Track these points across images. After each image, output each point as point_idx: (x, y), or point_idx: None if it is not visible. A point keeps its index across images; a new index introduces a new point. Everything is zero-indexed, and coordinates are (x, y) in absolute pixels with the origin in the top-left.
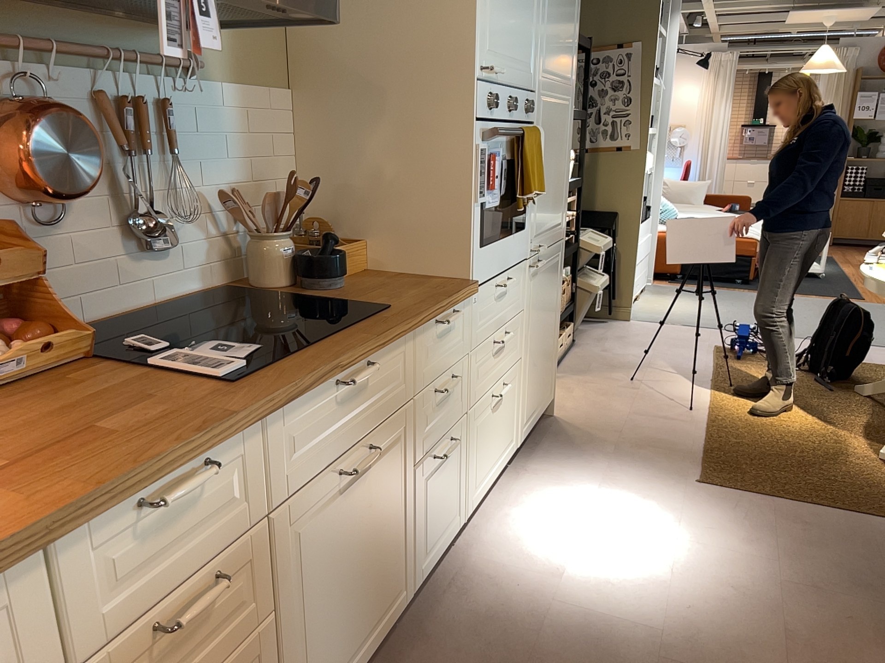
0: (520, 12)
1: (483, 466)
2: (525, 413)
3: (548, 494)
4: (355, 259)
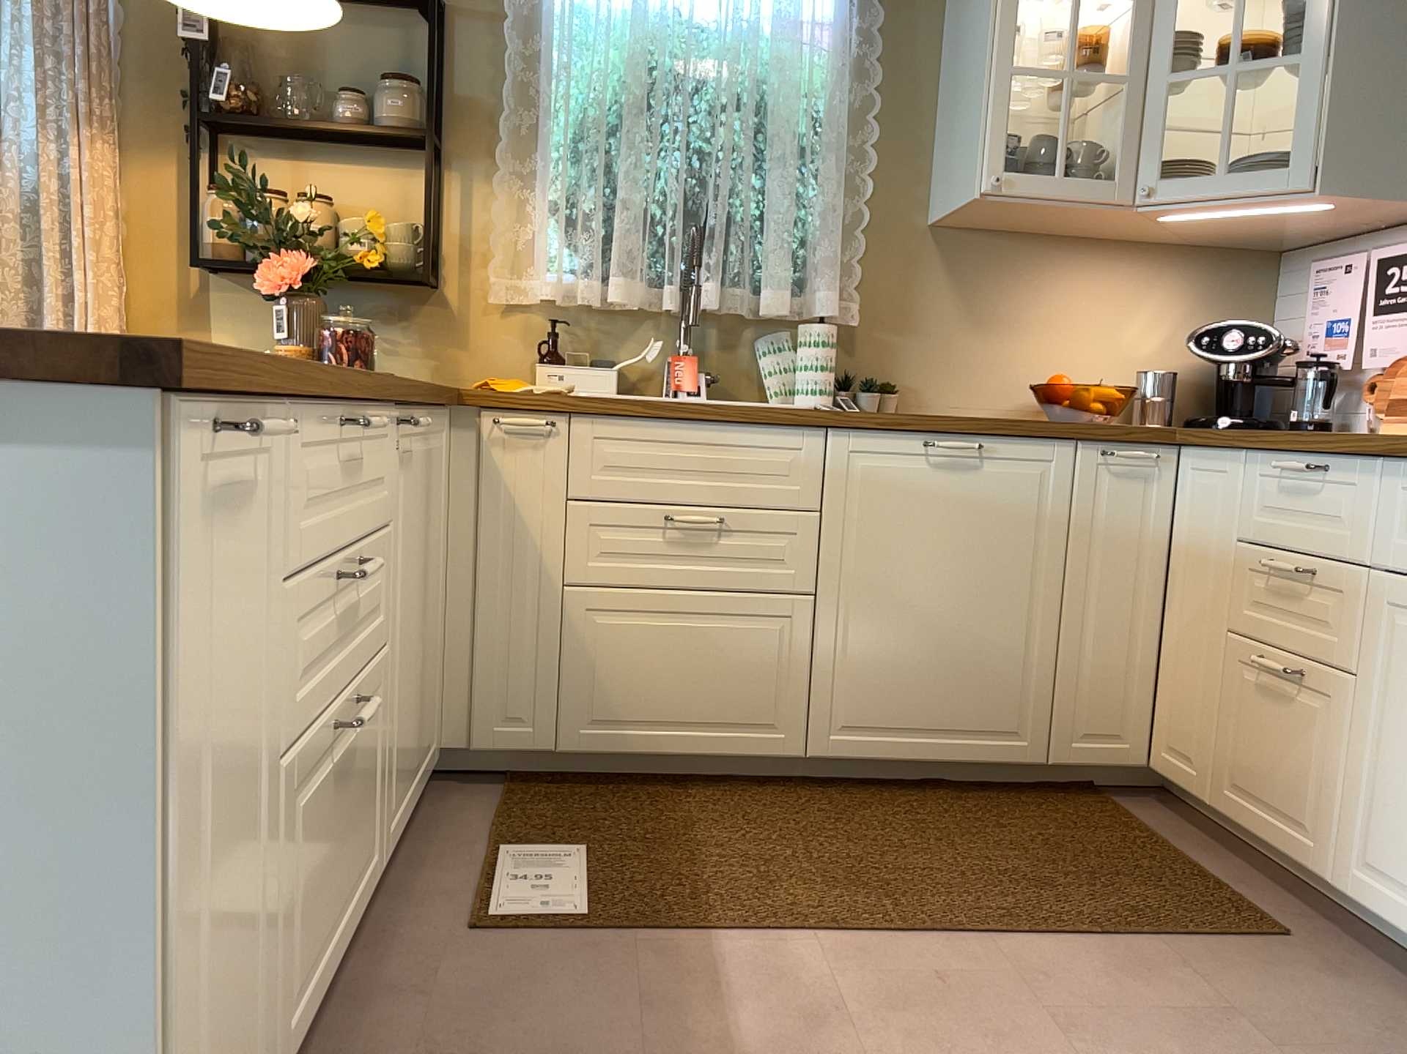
0: None
1: None
2: None
3: None
4: None
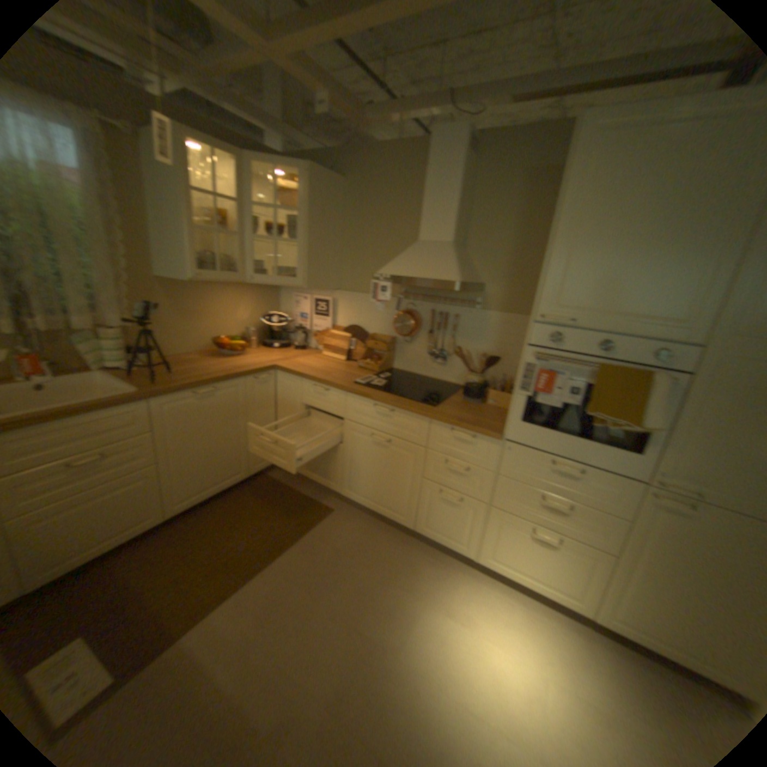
0: (646, 274)
1: (507, 558)
2: (619, 611)
3: (554, 647)
4: (505, 402)
